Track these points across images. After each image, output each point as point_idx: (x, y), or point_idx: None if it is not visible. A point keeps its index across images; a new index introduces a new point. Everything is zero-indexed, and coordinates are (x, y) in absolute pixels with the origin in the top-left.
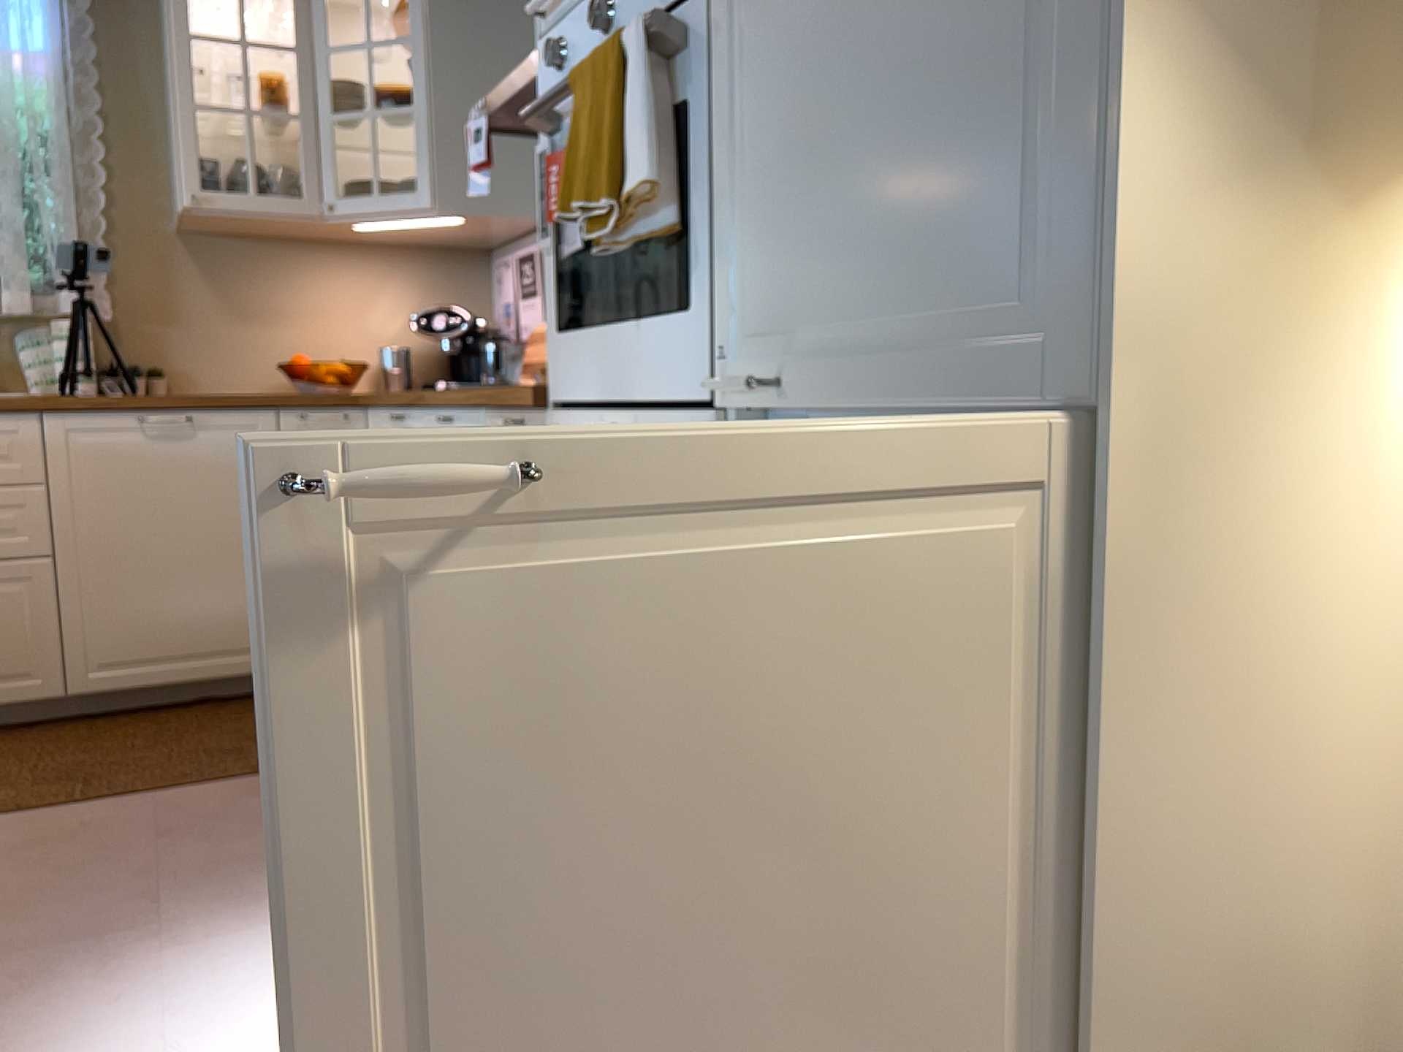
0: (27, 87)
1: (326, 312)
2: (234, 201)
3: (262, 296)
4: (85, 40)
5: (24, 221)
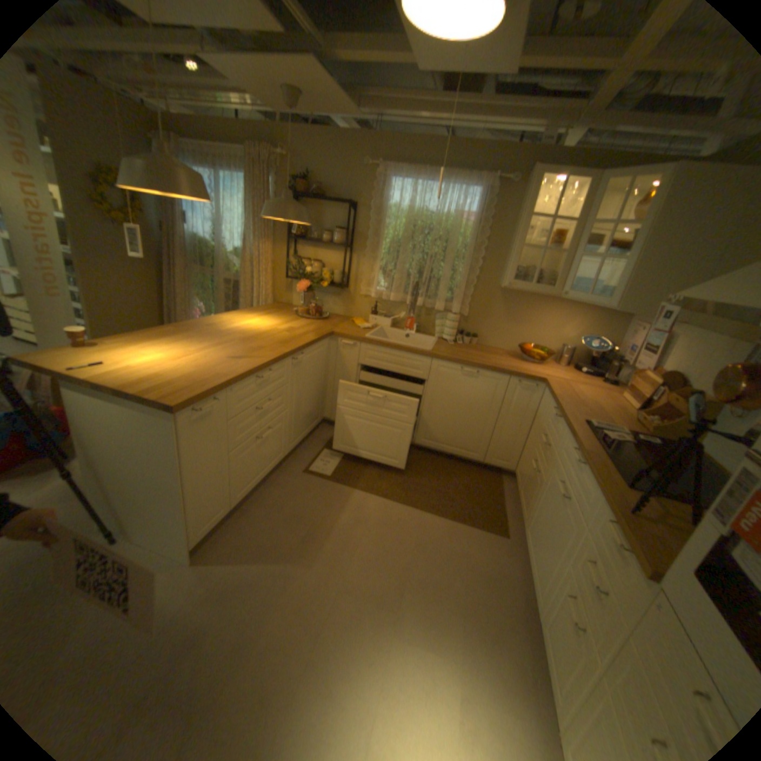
0: (465, 228)
1: (546, 324)
2: (525, 286)
3: (523, 314)
4: (491, 209)
5: (451, 277)
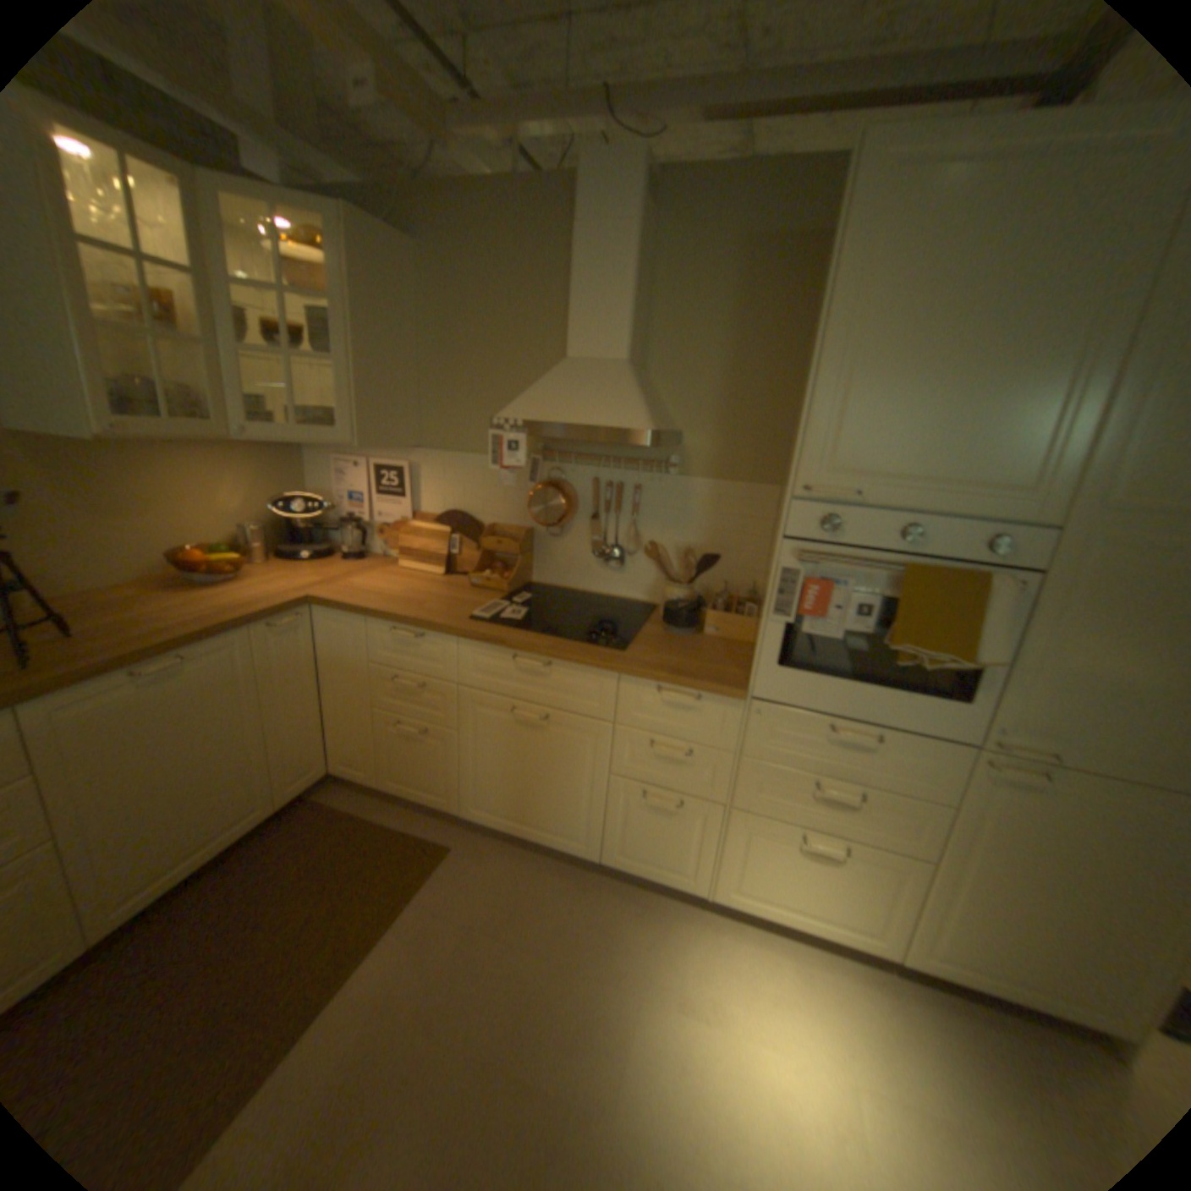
0: None
1: (178, 500)
2: (147, 428)
3: (116, 492)
4: None
5: None
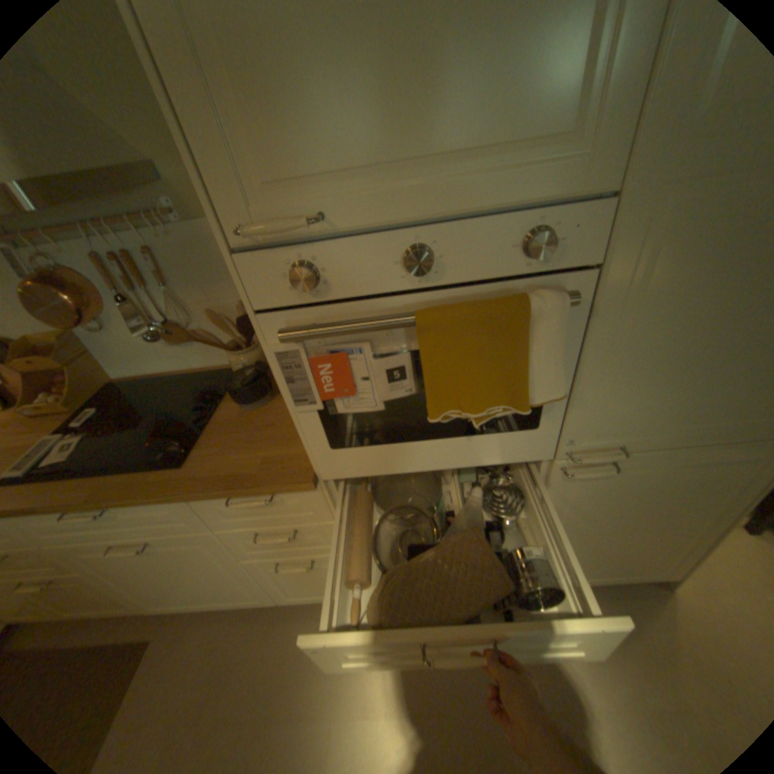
0: None
1: None
2: None
3: None
4: None
5: None
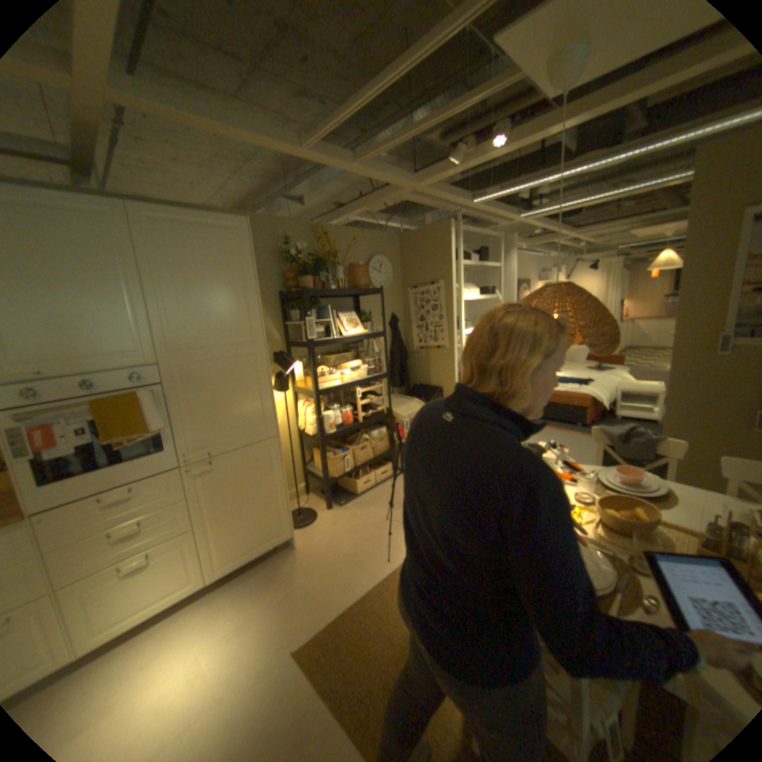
0: None
1: None
2: None
3: None
4: None
5: None
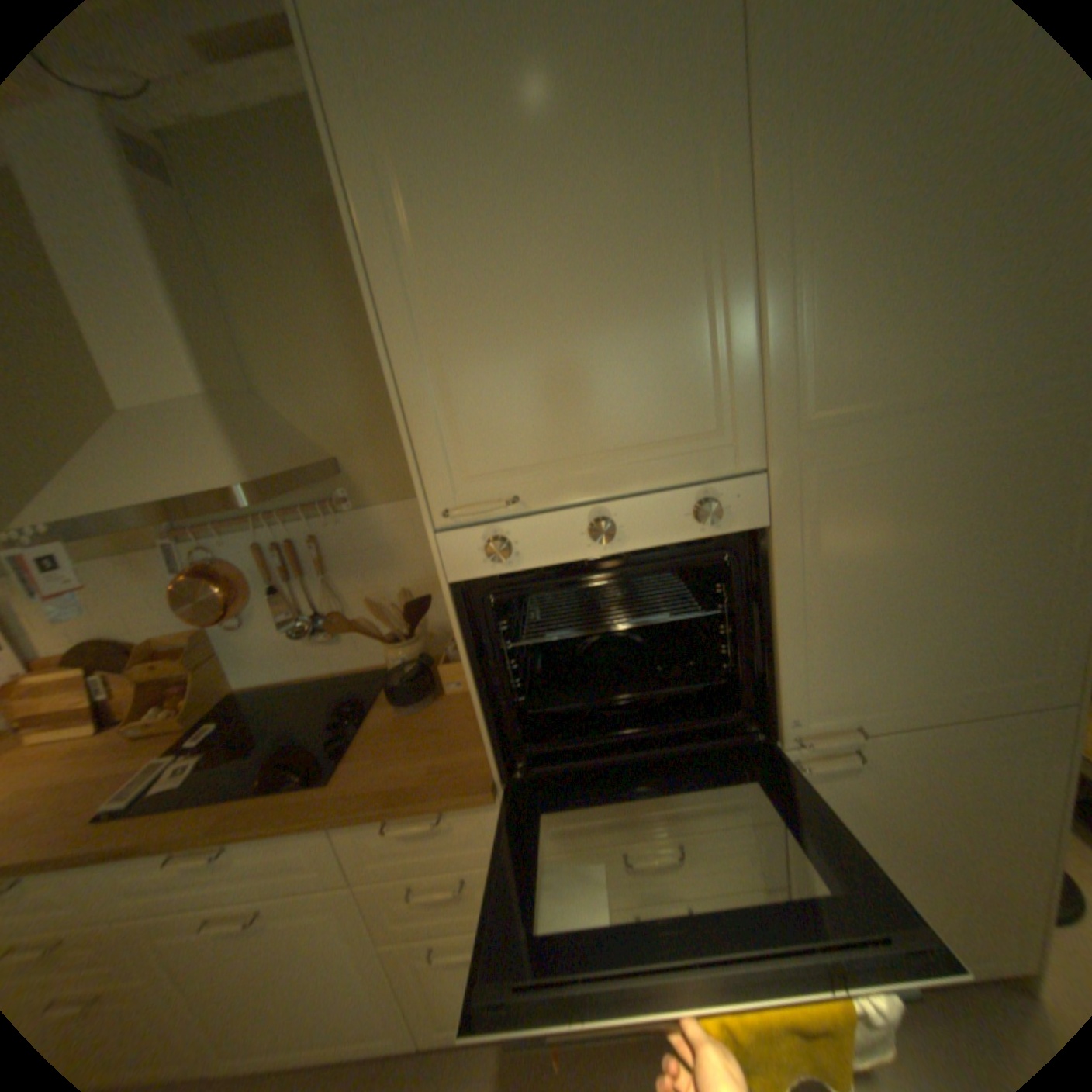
0: None
1: None
2: None
3: None
4: None
5: None
